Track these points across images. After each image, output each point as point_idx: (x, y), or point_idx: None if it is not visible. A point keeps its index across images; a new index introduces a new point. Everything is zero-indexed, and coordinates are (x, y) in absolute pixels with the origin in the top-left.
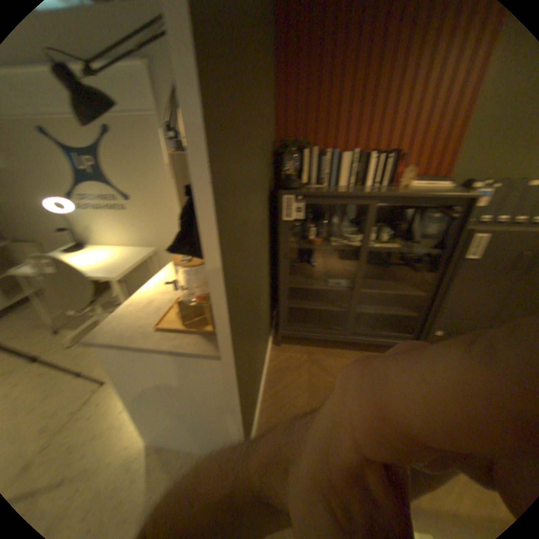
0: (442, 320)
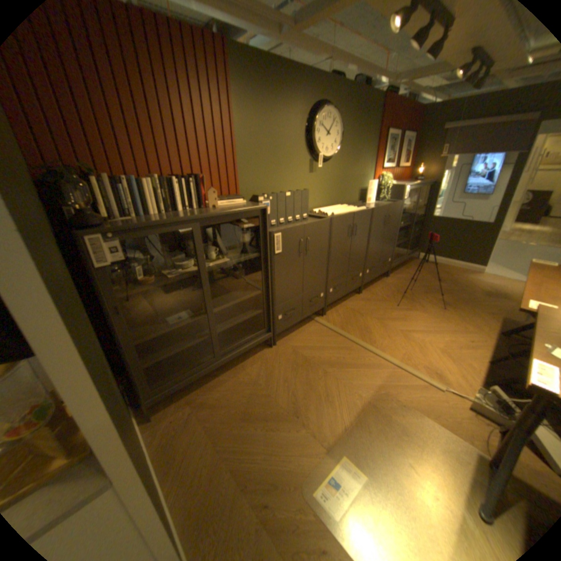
0: (276, 307)
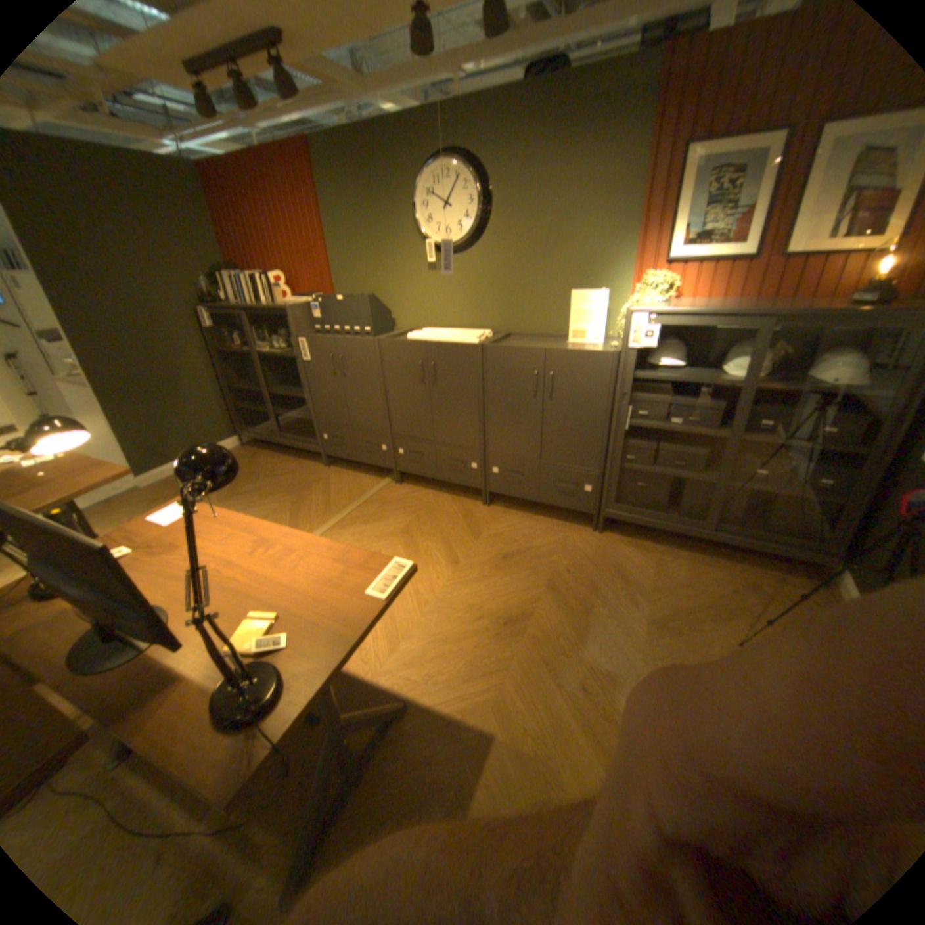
0: (319, 420)
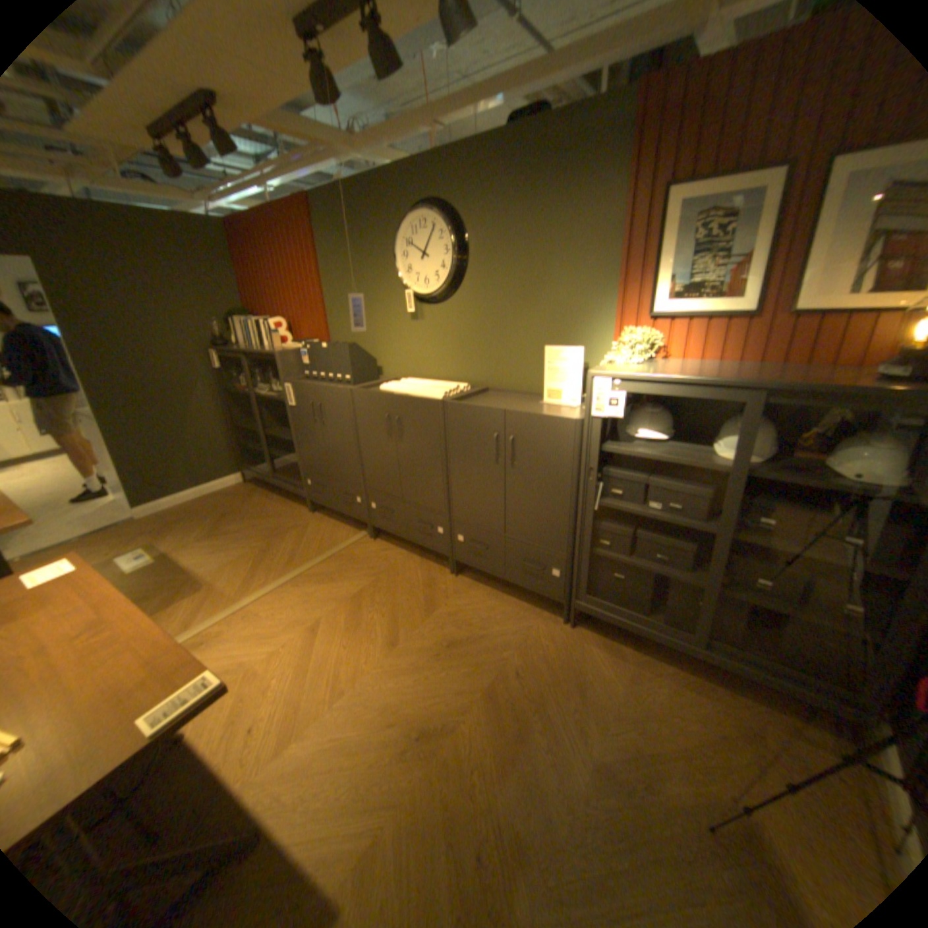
0: (302, 464)
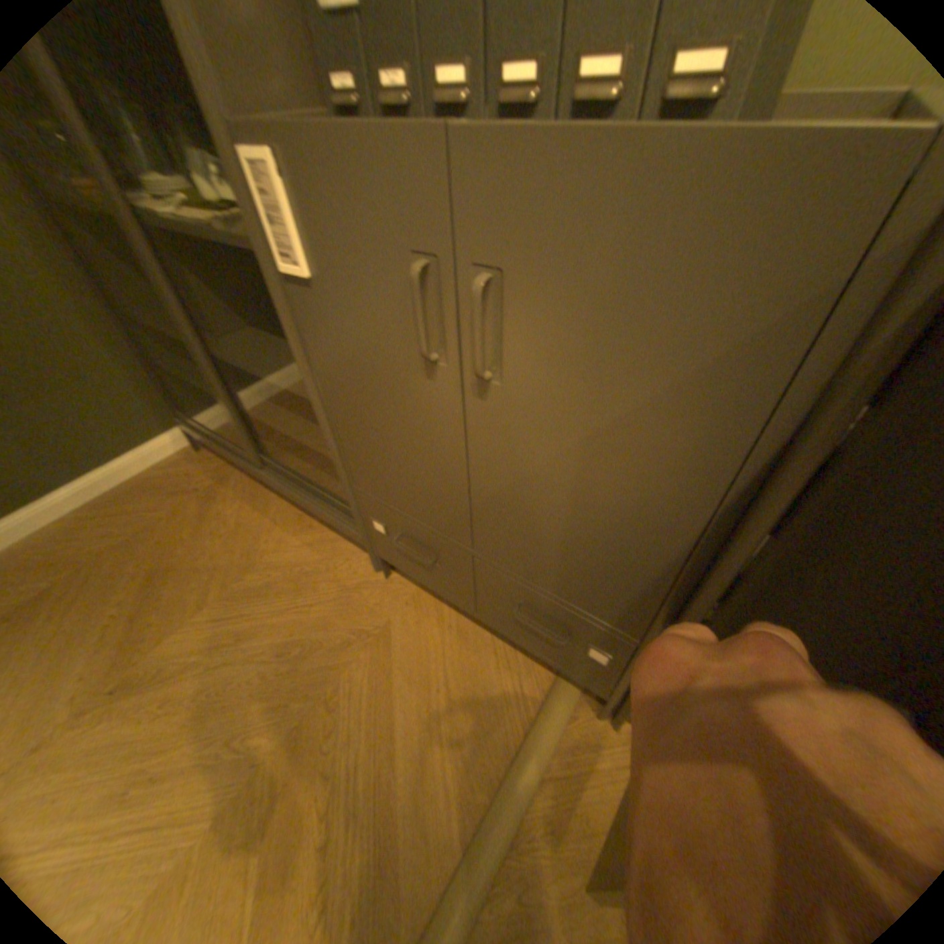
0: (353, 483)
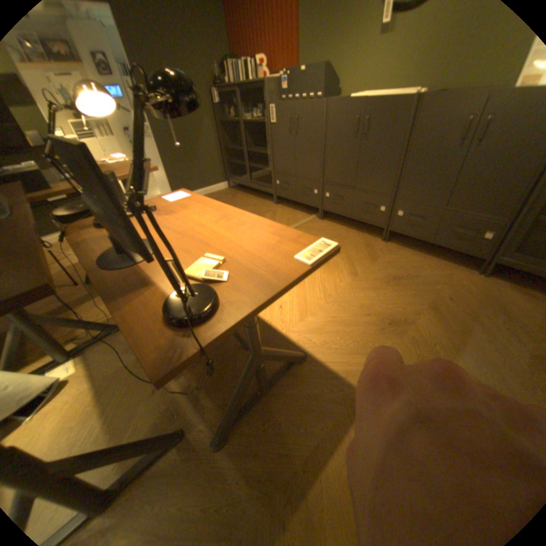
0: (274, 170)
